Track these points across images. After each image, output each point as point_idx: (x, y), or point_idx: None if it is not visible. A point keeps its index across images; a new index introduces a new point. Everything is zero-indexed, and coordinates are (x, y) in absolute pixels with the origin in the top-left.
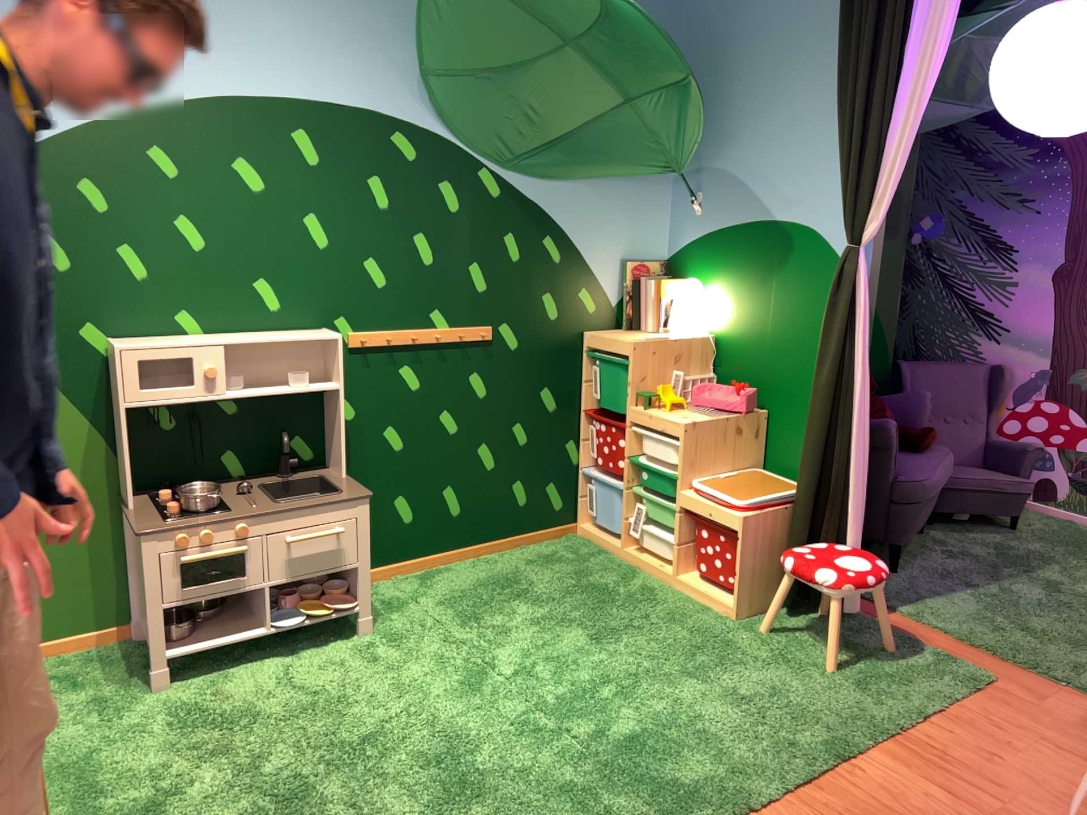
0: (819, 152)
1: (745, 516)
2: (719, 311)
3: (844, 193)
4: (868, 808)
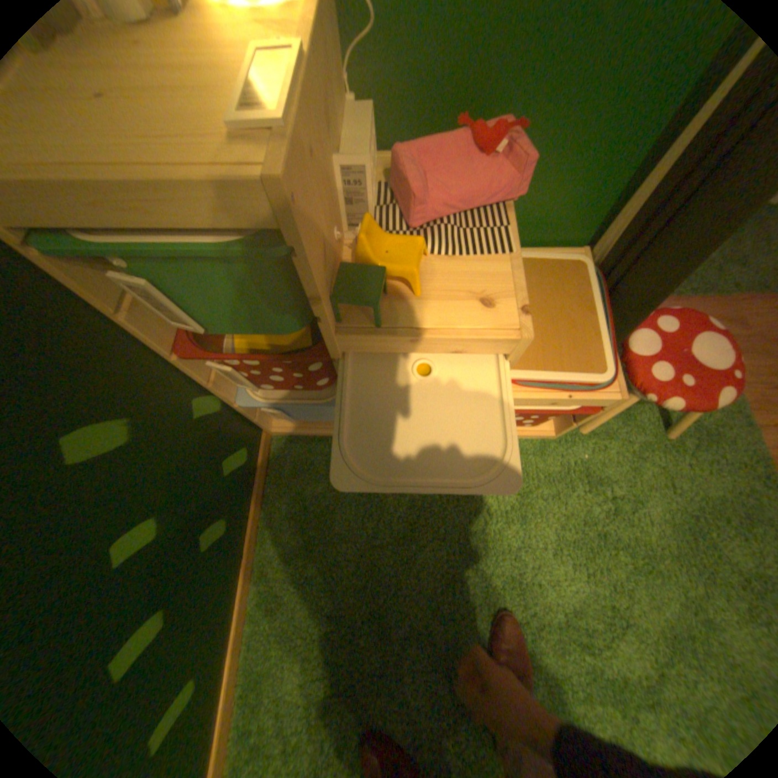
0: None
1: (624, 392)
2: None
3: None
4: None
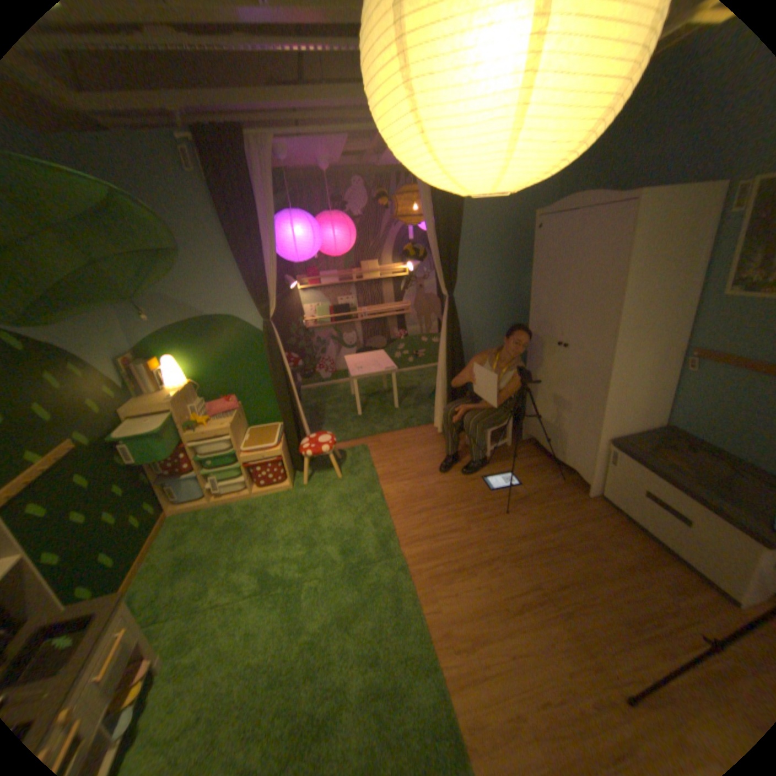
0: (221, 280)
1: (280, 448)
2: (186, 368)
3: (255, 299)
4: (403, 501)
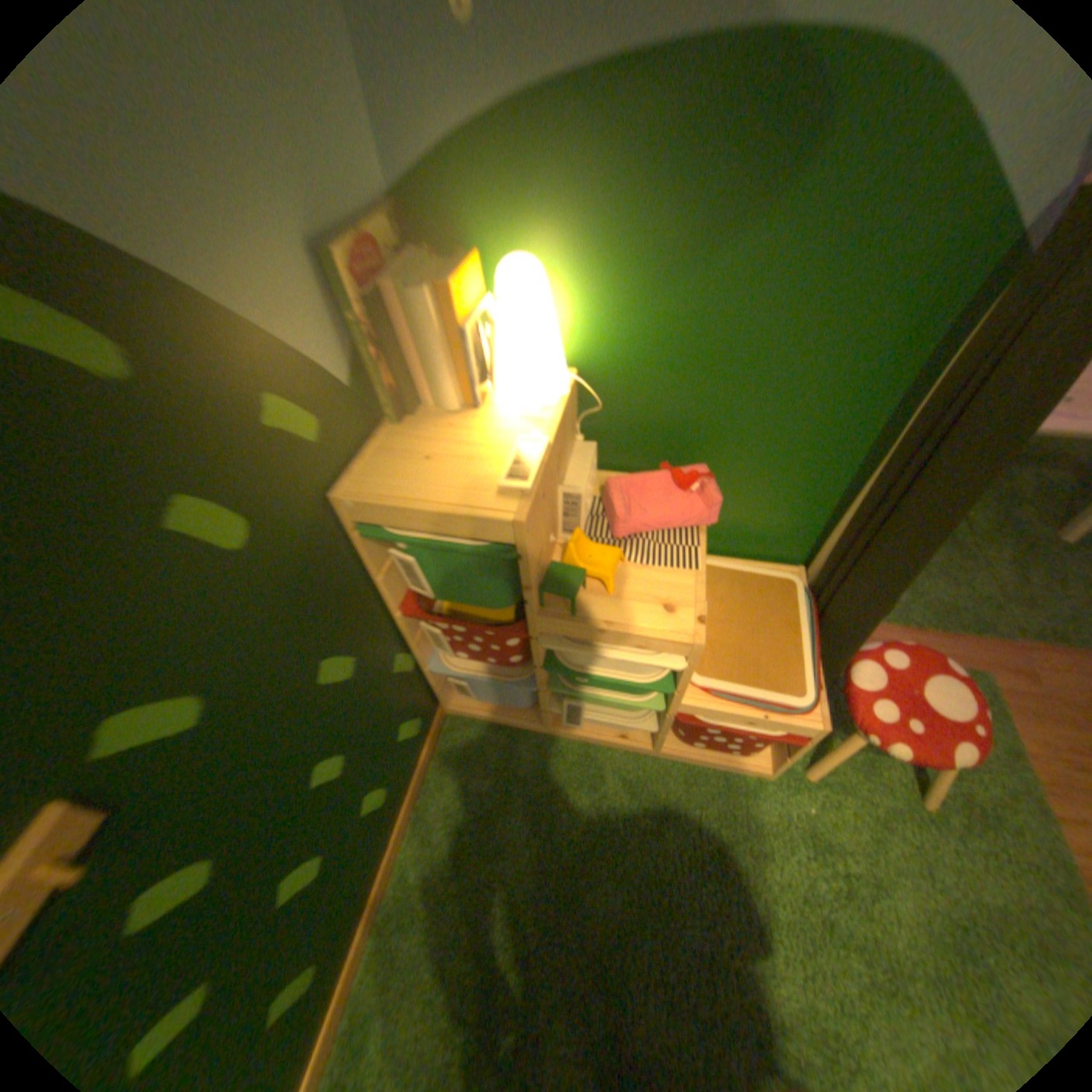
0: None
1: (827, 723)
2: (577, 317)
3: None
4: None
